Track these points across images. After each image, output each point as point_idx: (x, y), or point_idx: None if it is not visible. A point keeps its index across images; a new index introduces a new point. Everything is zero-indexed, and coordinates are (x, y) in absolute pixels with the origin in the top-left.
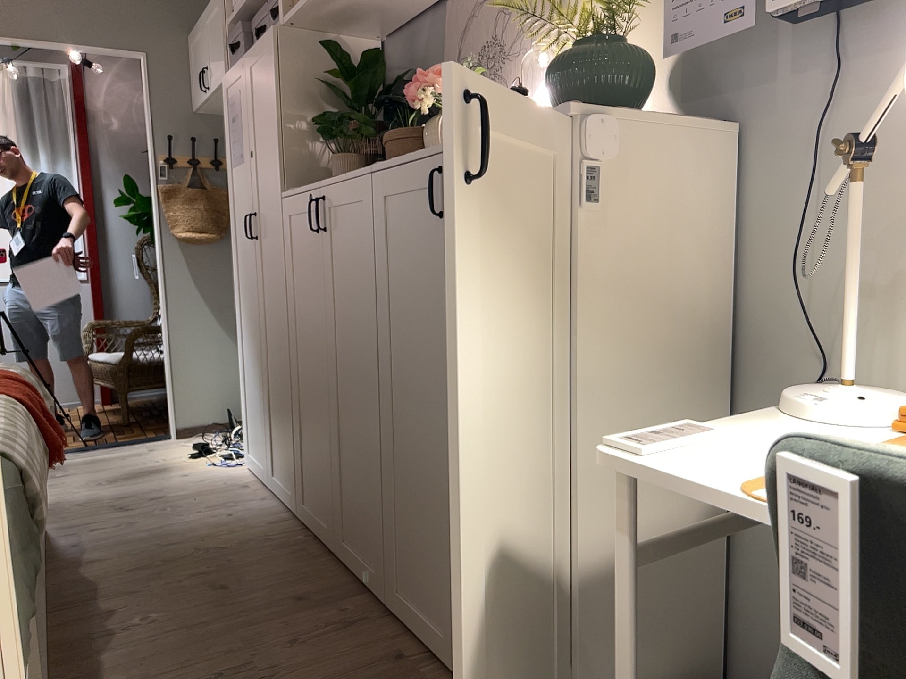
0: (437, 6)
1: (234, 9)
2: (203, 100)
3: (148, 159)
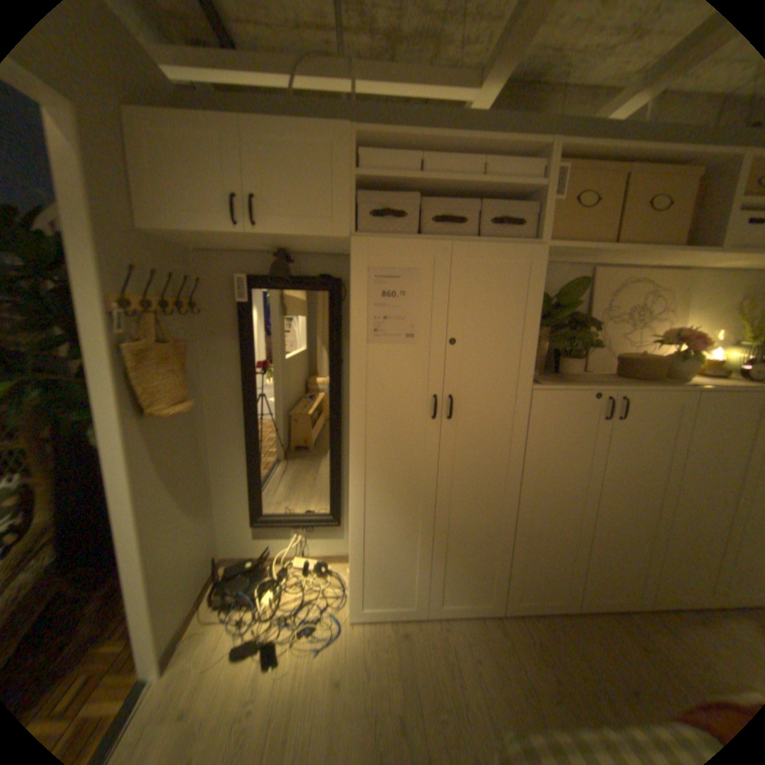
0: (577, 264)
1: (362, 162)
2: (216, 232)
3: (81, 299)
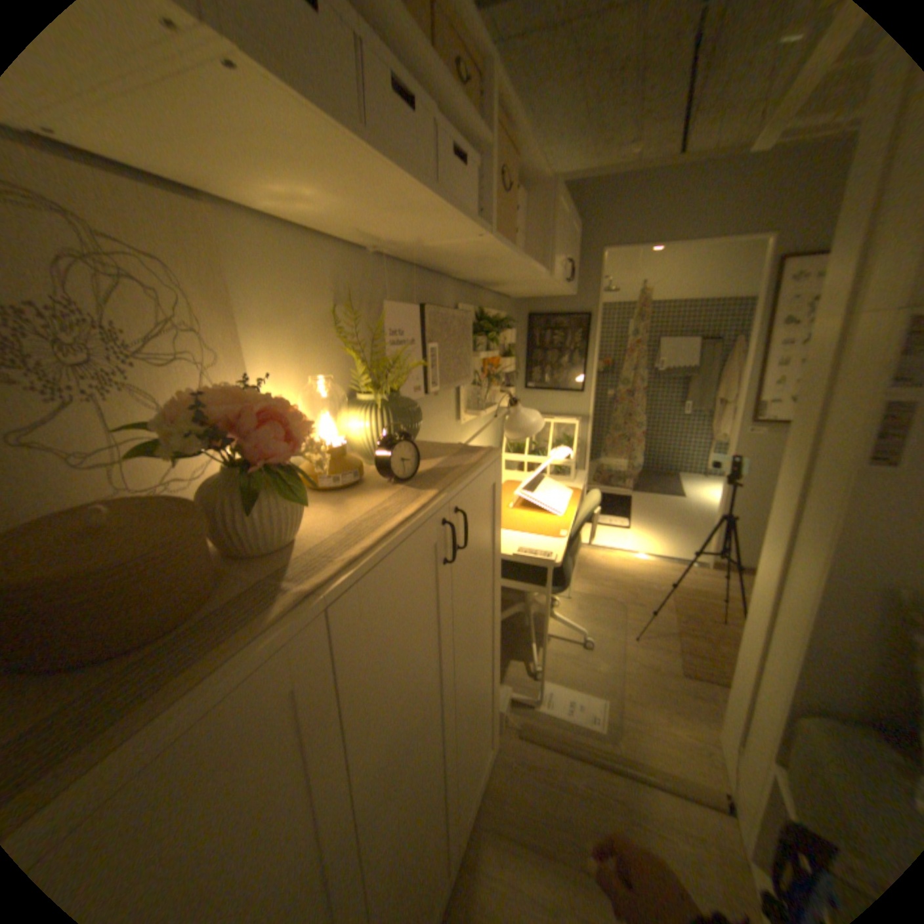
0: None
1: None
2: None
3: None
